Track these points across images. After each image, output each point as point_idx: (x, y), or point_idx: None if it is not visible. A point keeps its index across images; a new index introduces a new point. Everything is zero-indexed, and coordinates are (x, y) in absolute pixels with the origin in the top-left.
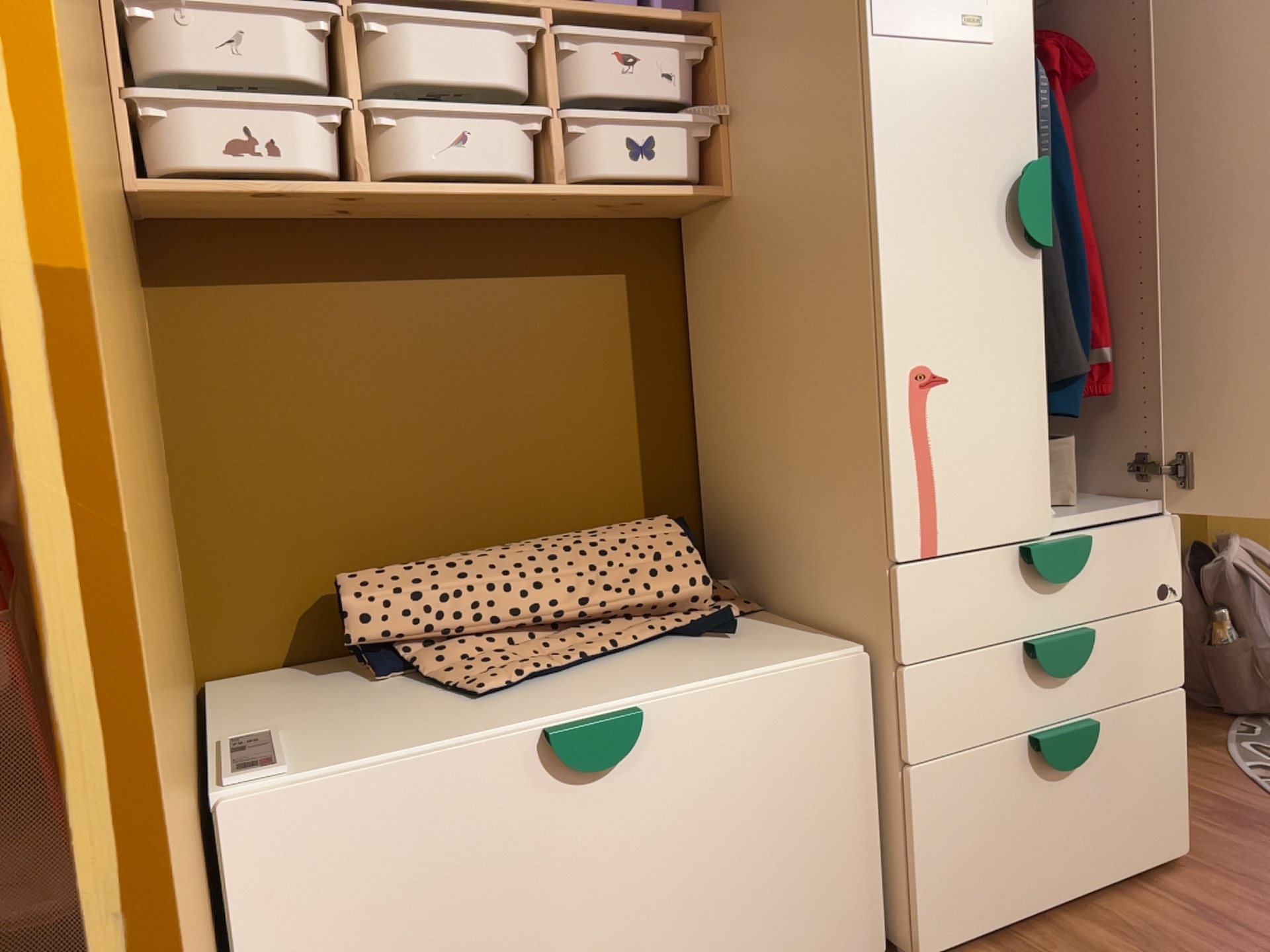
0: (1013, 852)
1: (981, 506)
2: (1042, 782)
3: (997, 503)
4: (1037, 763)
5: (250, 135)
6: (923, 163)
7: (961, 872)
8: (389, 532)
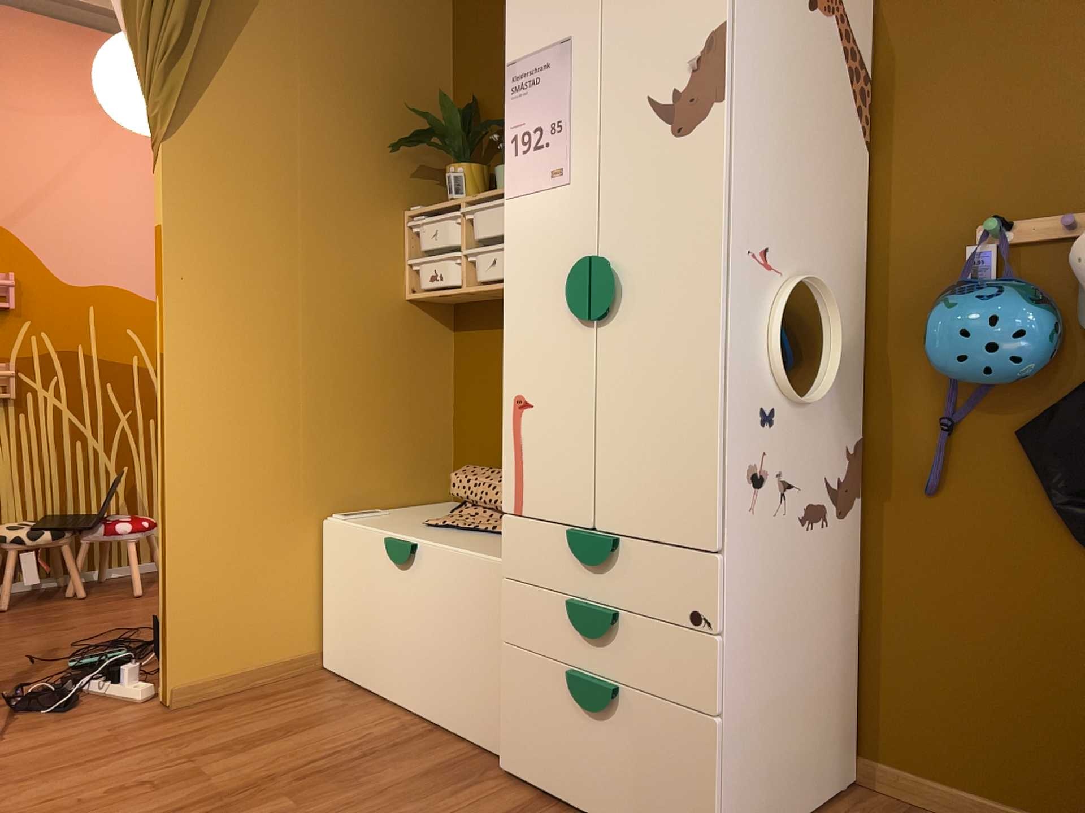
0: (555, 745)
1: (546, 491)
2: (579, 710)
3: (556, 493)
4: (575, 693)
5: (435, 270)
6: (526, 268)
7: (523, 730)
8: None
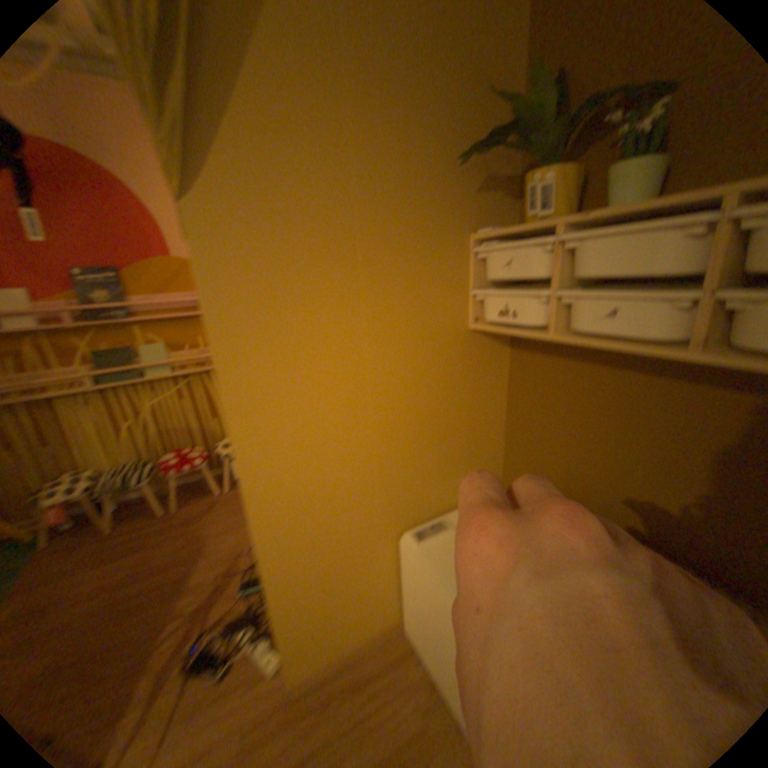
0: None
1: None
2: None
3: None
4: None
5: (509, 303)
6: None
7: None
8: (576, 484)
